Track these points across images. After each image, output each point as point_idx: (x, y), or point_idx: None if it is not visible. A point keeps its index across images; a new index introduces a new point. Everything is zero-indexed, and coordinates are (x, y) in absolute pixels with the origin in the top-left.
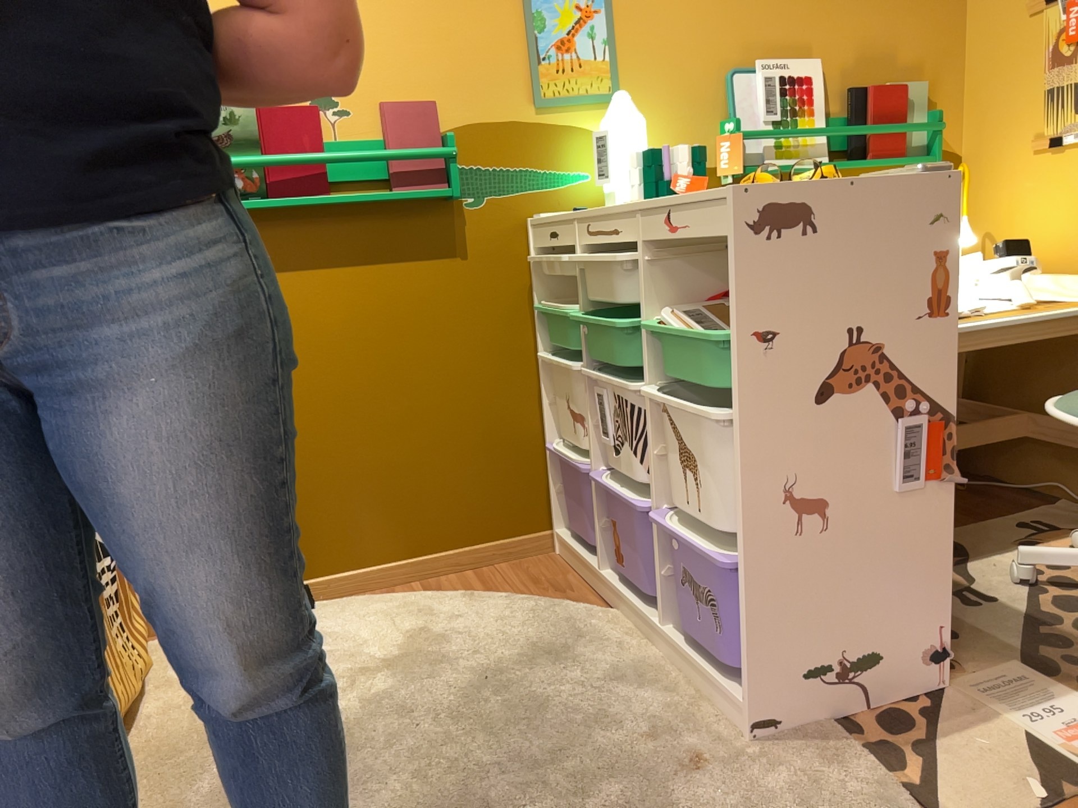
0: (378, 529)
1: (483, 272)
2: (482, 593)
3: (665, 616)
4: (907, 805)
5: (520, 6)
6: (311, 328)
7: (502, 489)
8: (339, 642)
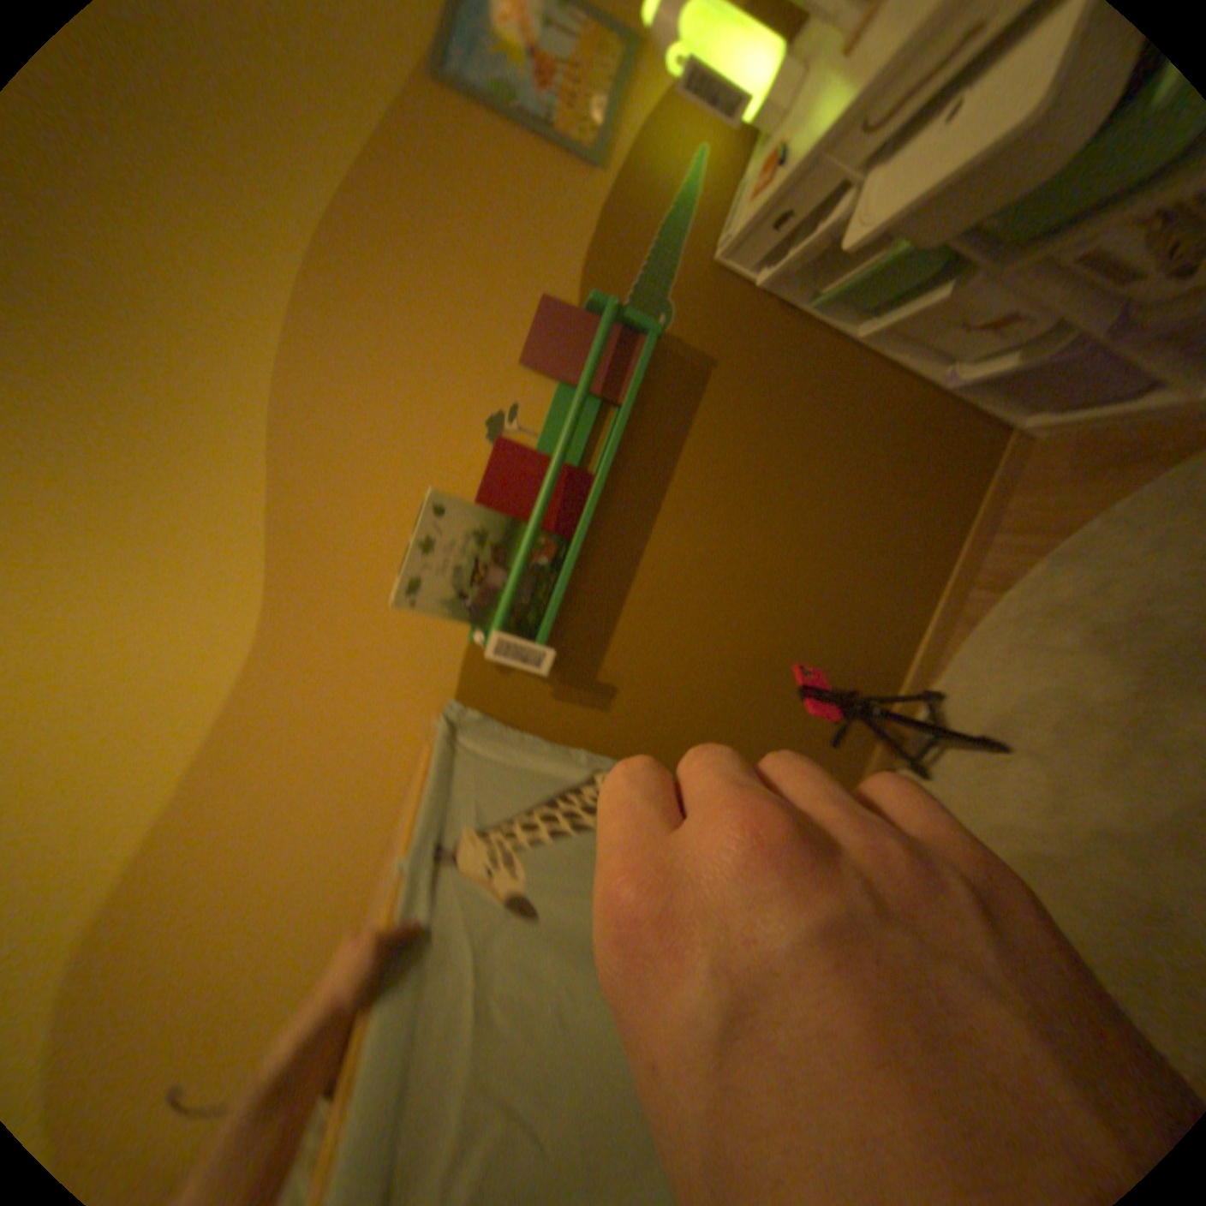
0: (909, 600)
1: (742, 351)
2: (1075, 542)
3: None
4: None
5: (469, 109)
6: (706, 565)
7: (950, 459)
8: (1047, 712)
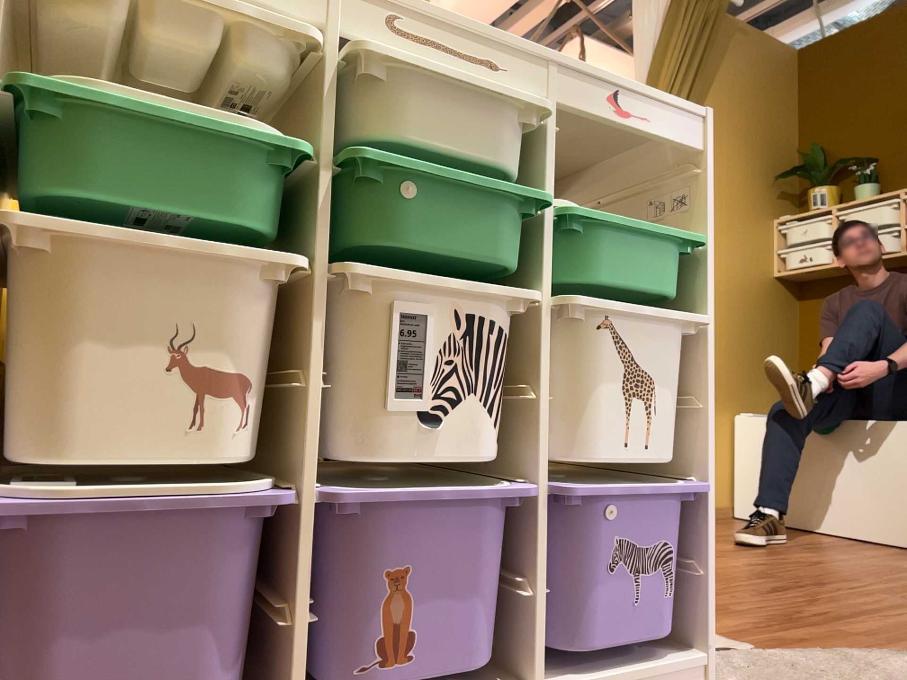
0: None
1: None
2: None
3: (539, 658)
4: (724, 647)
5: None
6: None
7: None
8: None
